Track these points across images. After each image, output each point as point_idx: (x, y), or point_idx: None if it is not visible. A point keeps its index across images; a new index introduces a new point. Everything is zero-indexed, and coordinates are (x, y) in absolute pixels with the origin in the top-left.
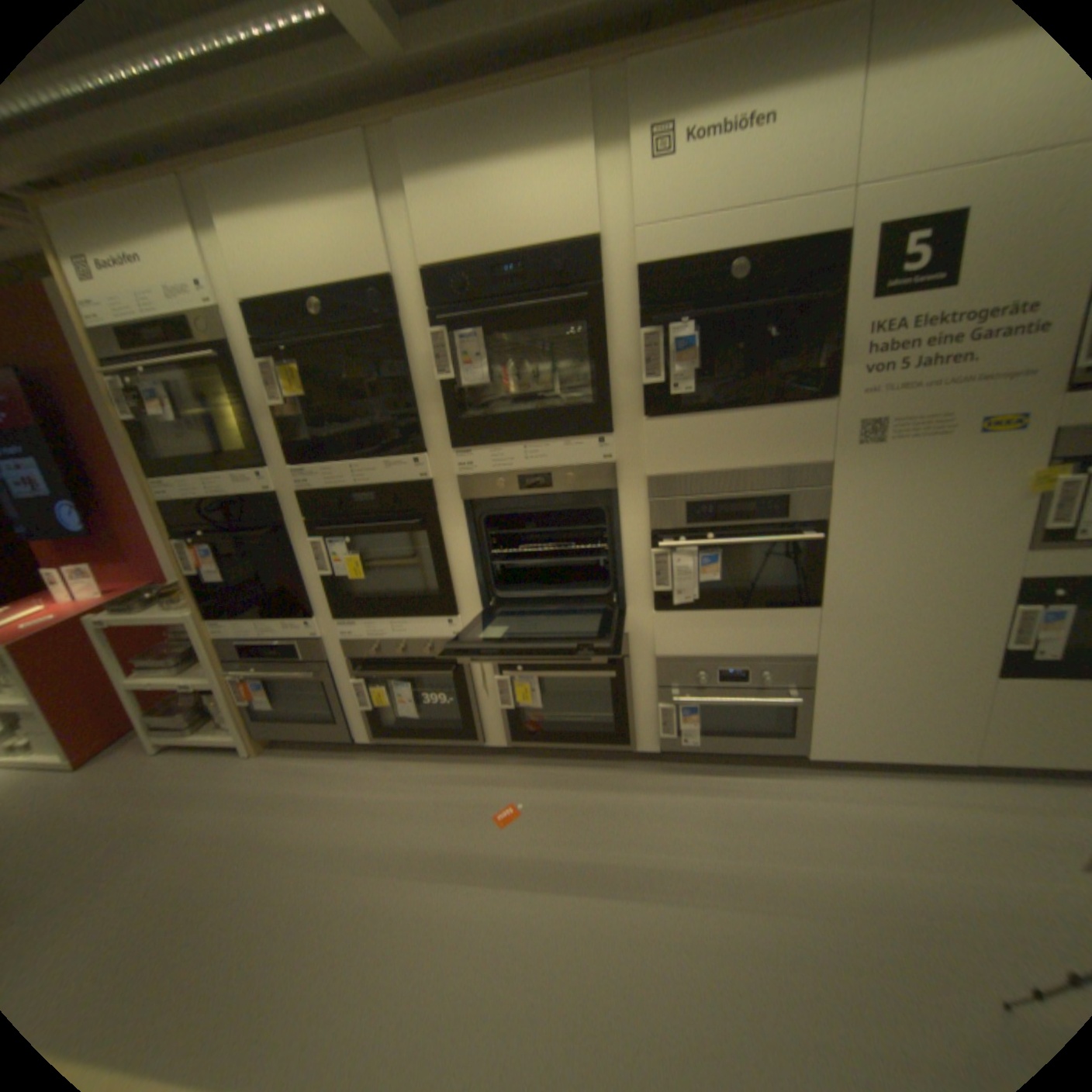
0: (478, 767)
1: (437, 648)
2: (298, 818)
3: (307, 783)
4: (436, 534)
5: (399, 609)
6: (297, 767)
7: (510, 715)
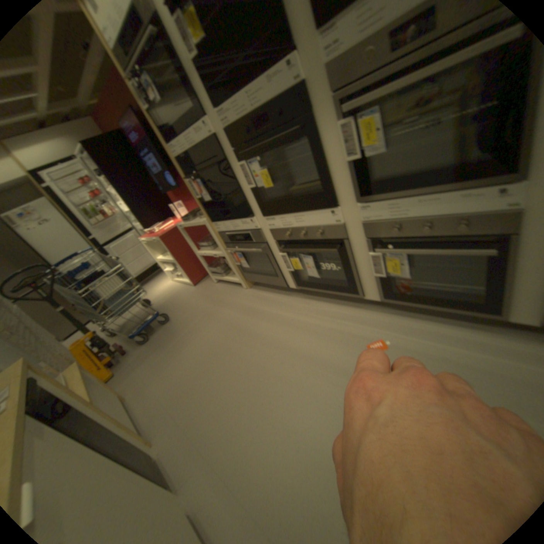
0: (360, 308)
1: (325, 230)
2: (262, 320)
3: (268, 303)
4: (316, 136)
5: (297, 203)
6: (265, 294)
7: (382, 278)
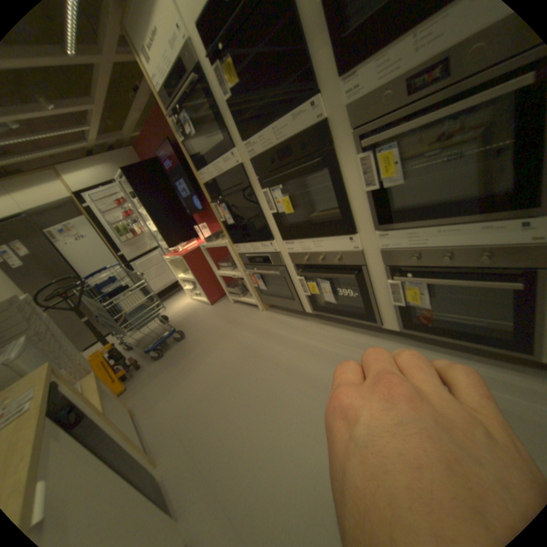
0: (378, 338)
1: (343, 256)
2: (277, 343)
3: (283, 326)
4: (337, 167)
5: (317, 229)
6: (281, 317)
7: (402, 307)
